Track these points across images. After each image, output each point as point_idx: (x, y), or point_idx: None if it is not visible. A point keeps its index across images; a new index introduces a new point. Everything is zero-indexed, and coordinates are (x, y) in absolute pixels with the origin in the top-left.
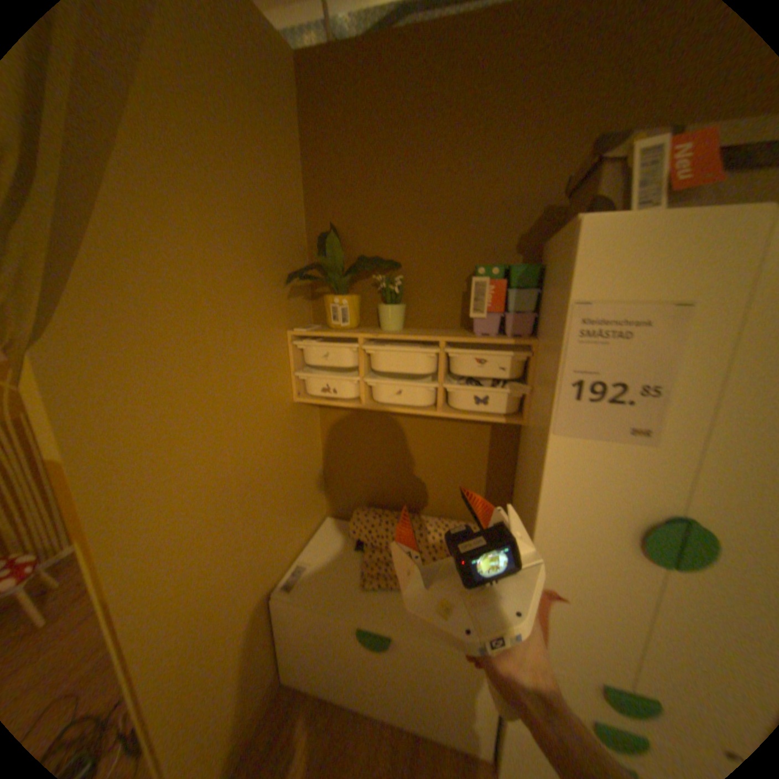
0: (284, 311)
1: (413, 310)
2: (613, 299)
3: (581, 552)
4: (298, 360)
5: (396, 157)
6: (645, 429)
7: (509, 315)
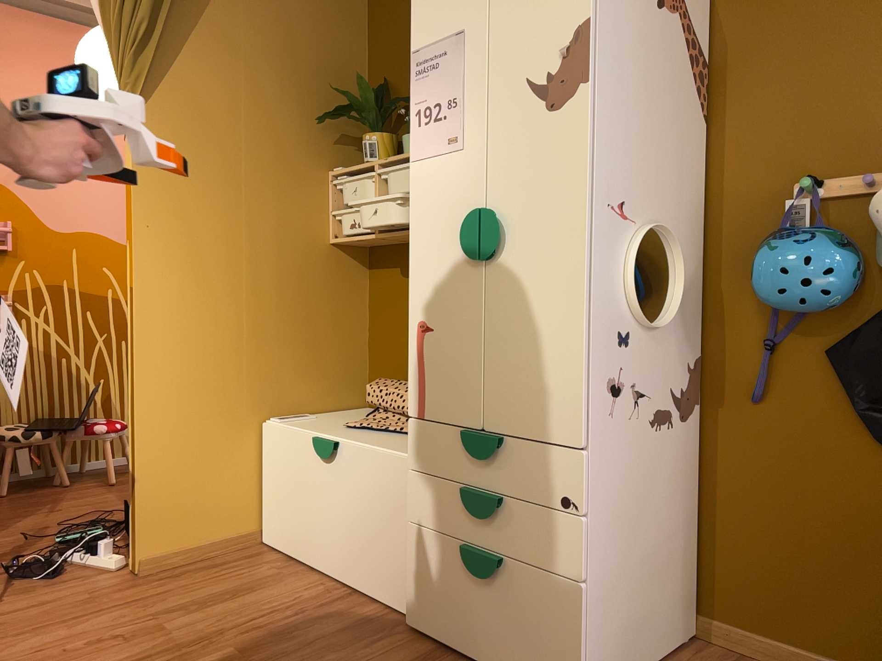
0: (328, 155)
1: None
2: (429, 45)
3: (435, 270)
4: (338, 203)
5: None
6: (454, 136)
7: None
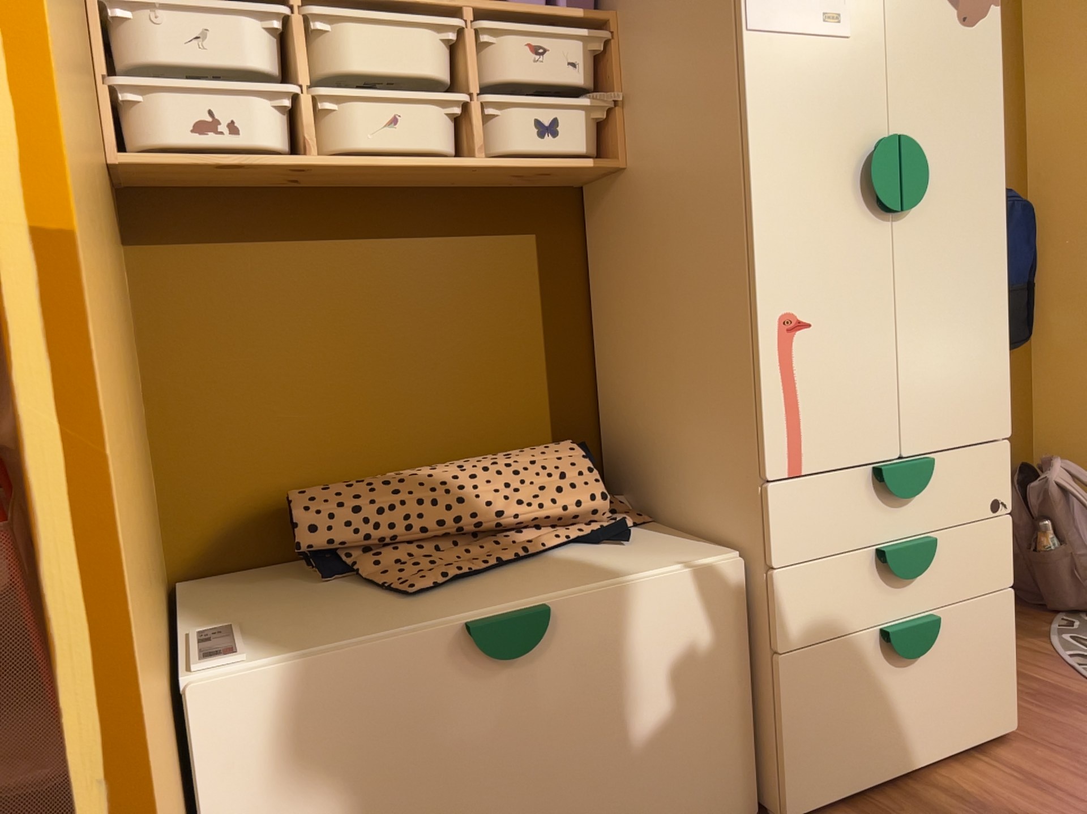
0: None
1: None
2: None
3: (810, 228)
4: (106, 60)
5: None
6: (834, 13)
7: None
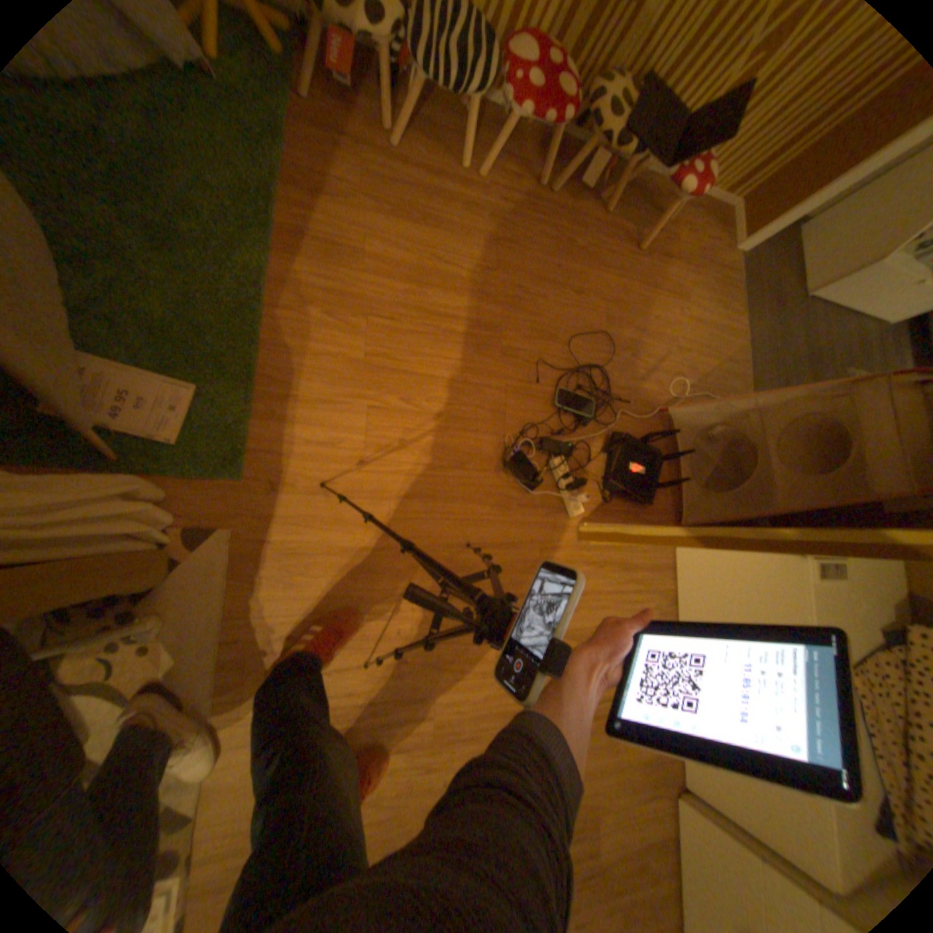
0: None
1: None
2: None
3: None
4: None
5: None
6: None
7: None
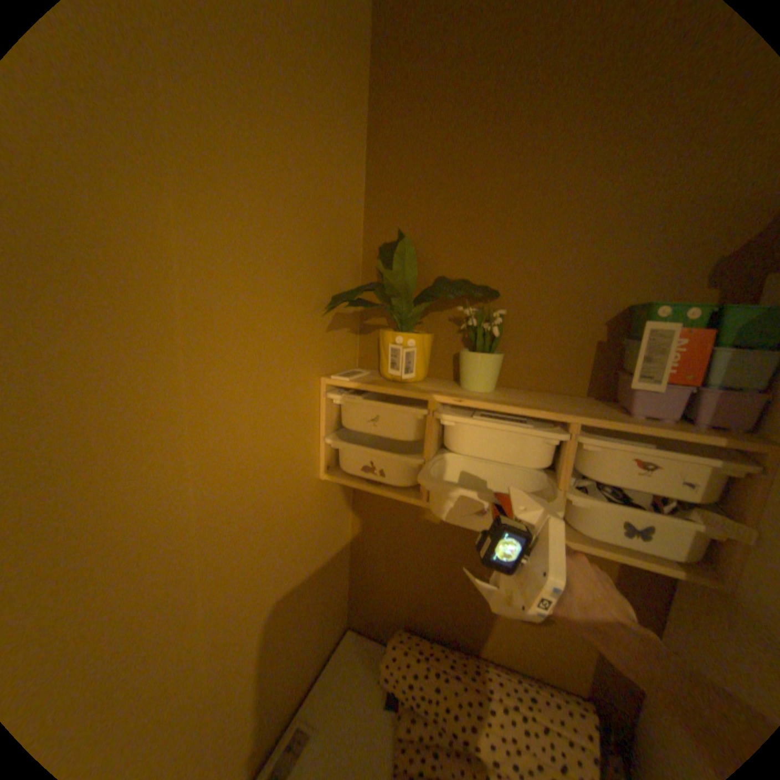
0: (321, 349)
1: (512, 361)
2: None
3: None
4: (333, 419)
5: (512, 133)
6: None
7: (711, 390)
